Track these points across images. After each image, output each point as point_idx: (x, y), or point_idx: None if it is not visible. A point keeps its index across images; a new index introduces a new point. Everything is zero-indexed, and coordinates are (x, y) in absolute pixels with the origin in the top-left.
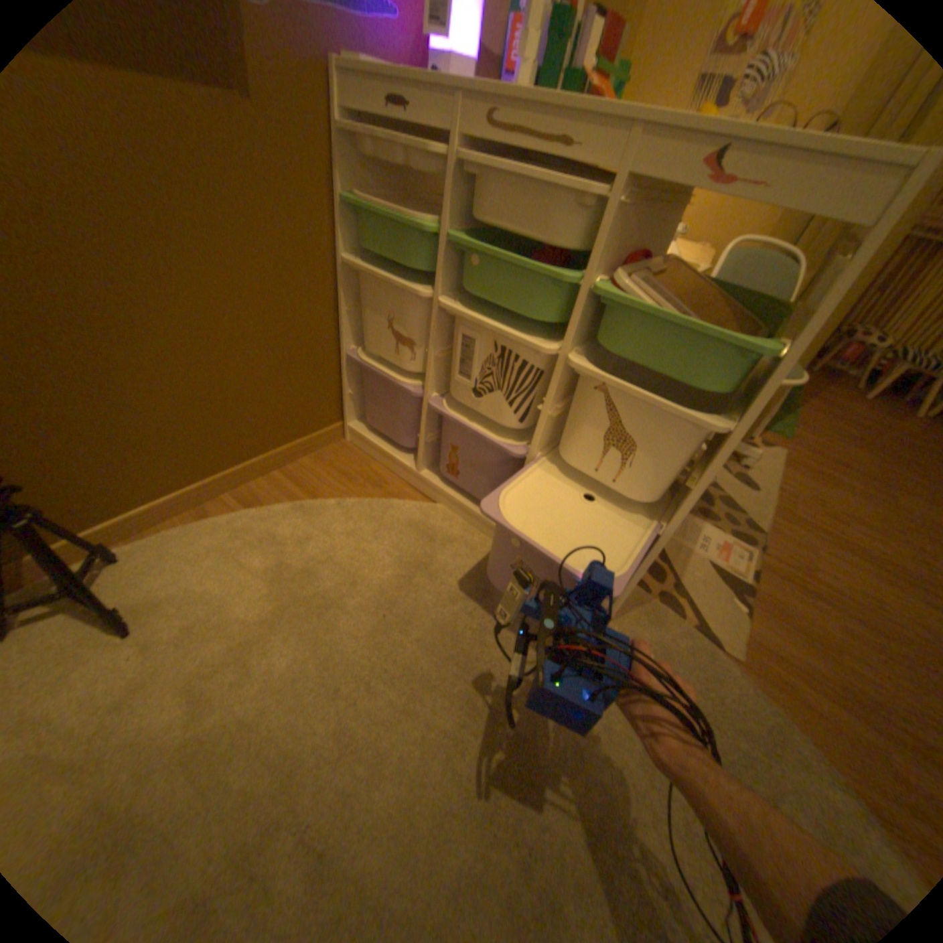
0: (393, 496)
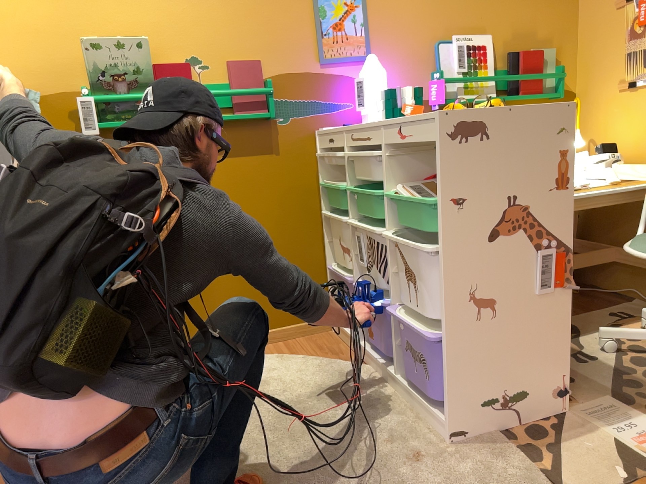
0: (339, 360)
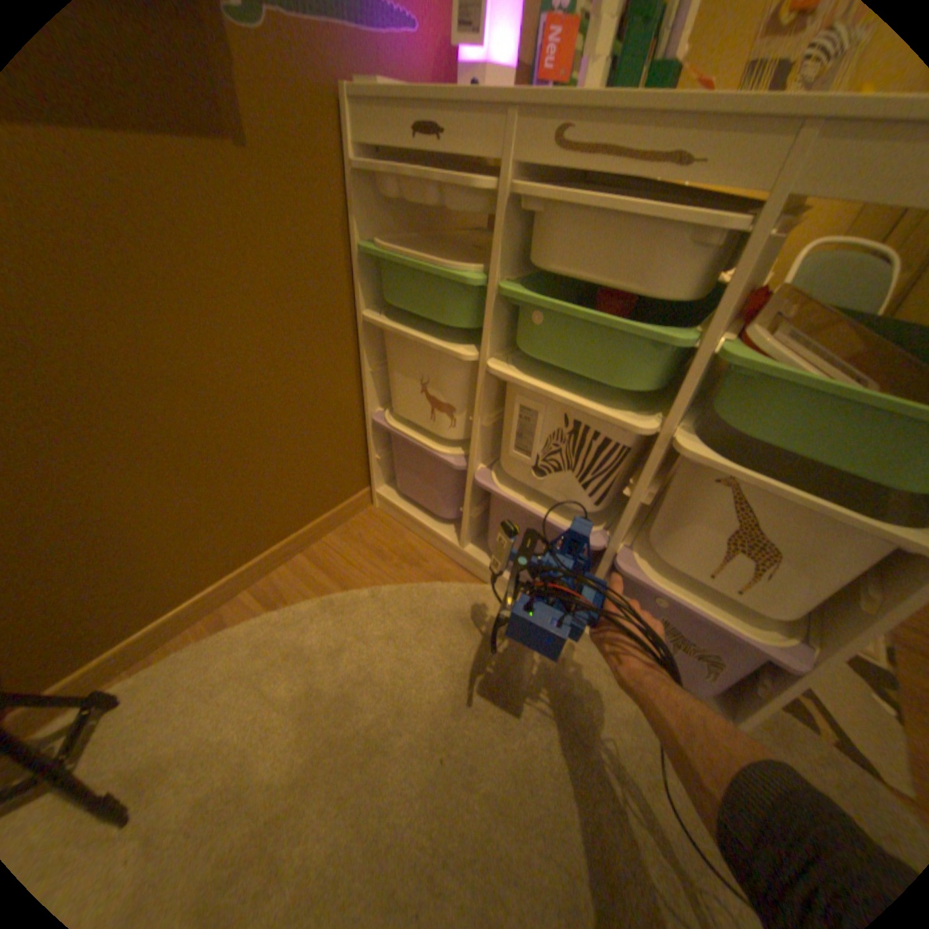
0: (435, 577)
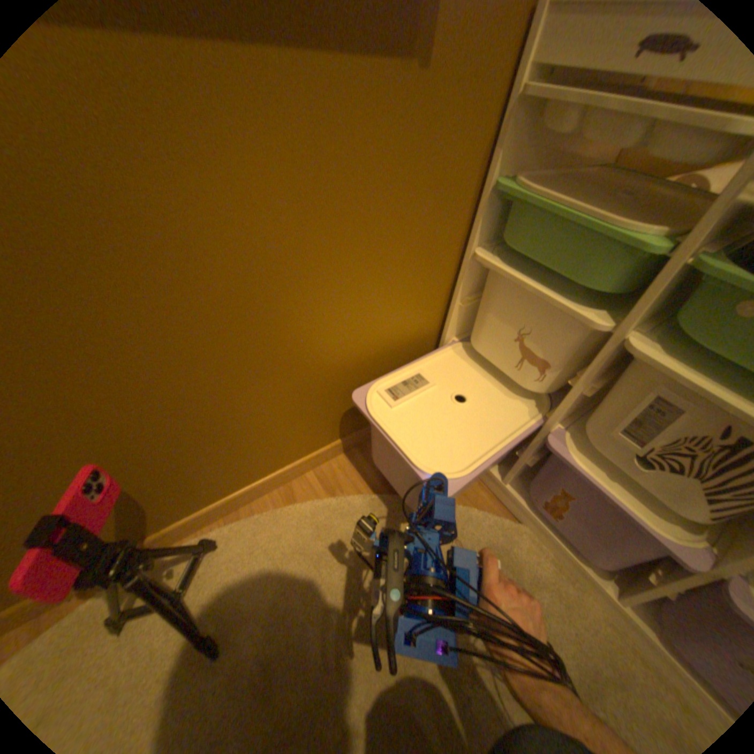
0: (471, 502)
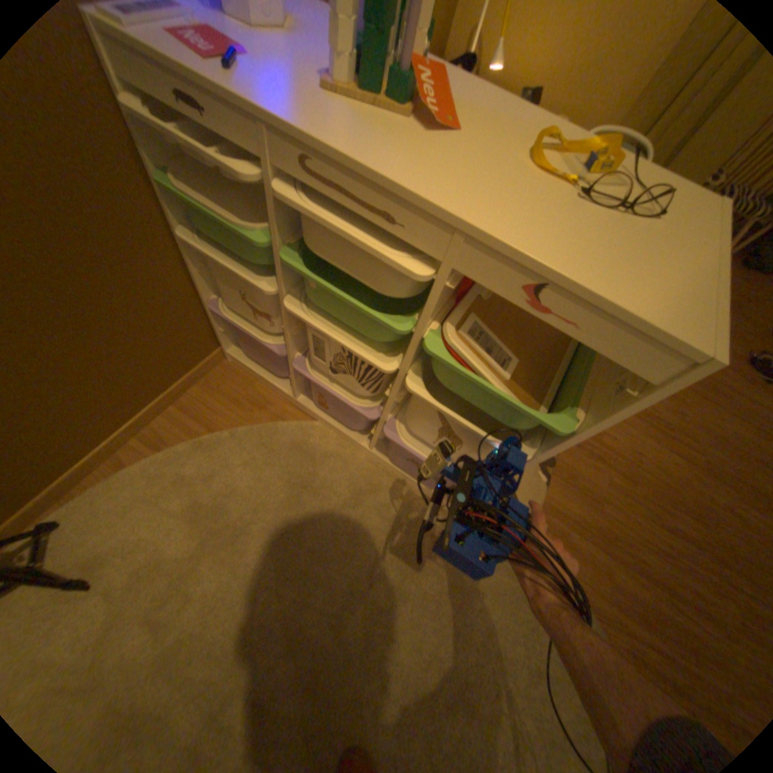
0: (277, 418)
